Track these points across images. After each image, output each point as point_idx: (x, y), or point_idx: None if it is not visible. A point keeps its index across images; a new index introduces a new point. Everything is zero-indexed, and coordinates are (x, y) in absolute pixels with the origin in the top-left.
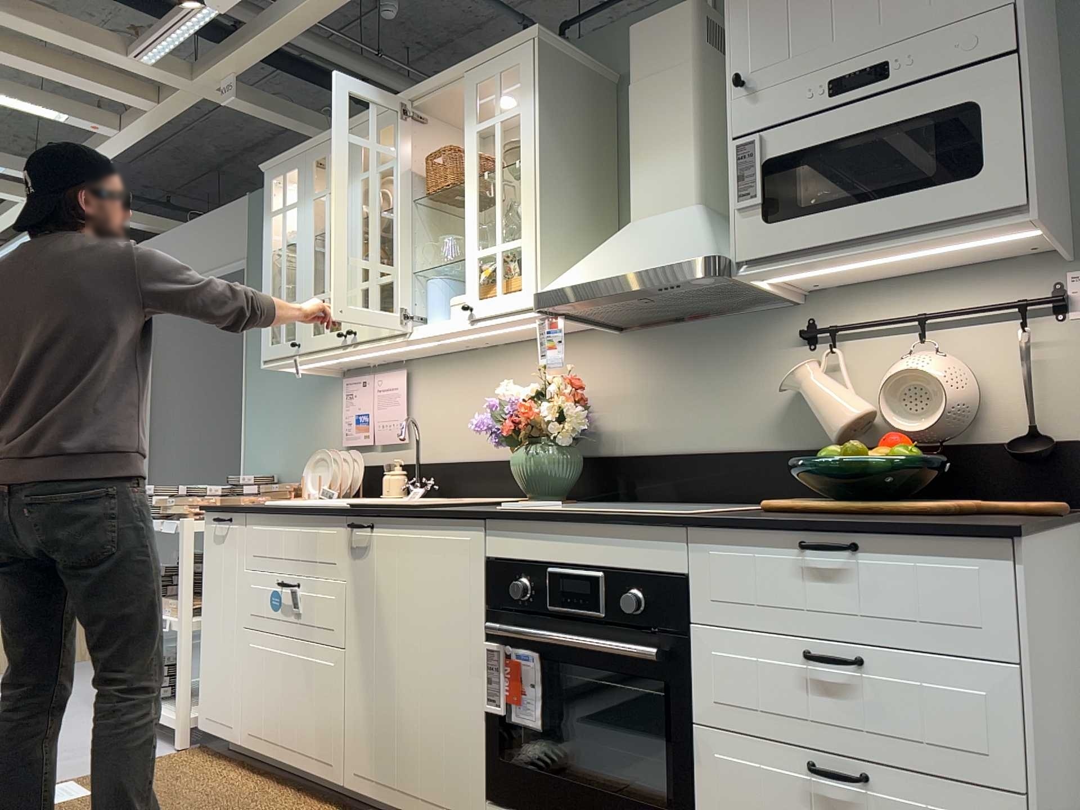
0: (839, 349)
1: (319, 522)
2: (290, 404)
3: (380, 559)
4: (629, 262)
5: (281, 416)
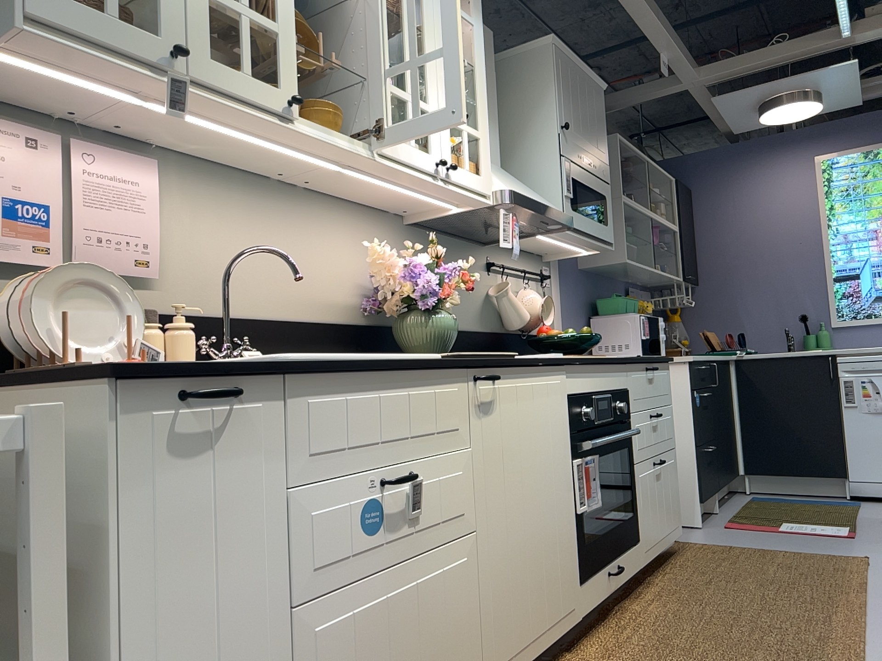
0: (504, 278)
1: (434, 378)
2: None
3: (505, 412)
4: (536, 197)
5: None
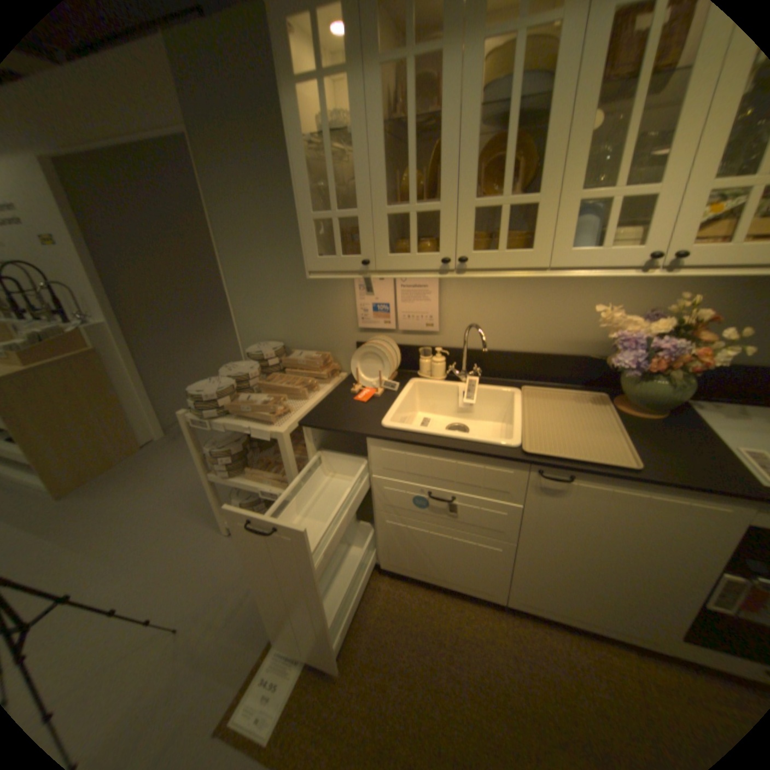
0: None
1: (488, 462)
2: (283, 286)
3: (584, 502)
4: None
5: (274, 295)
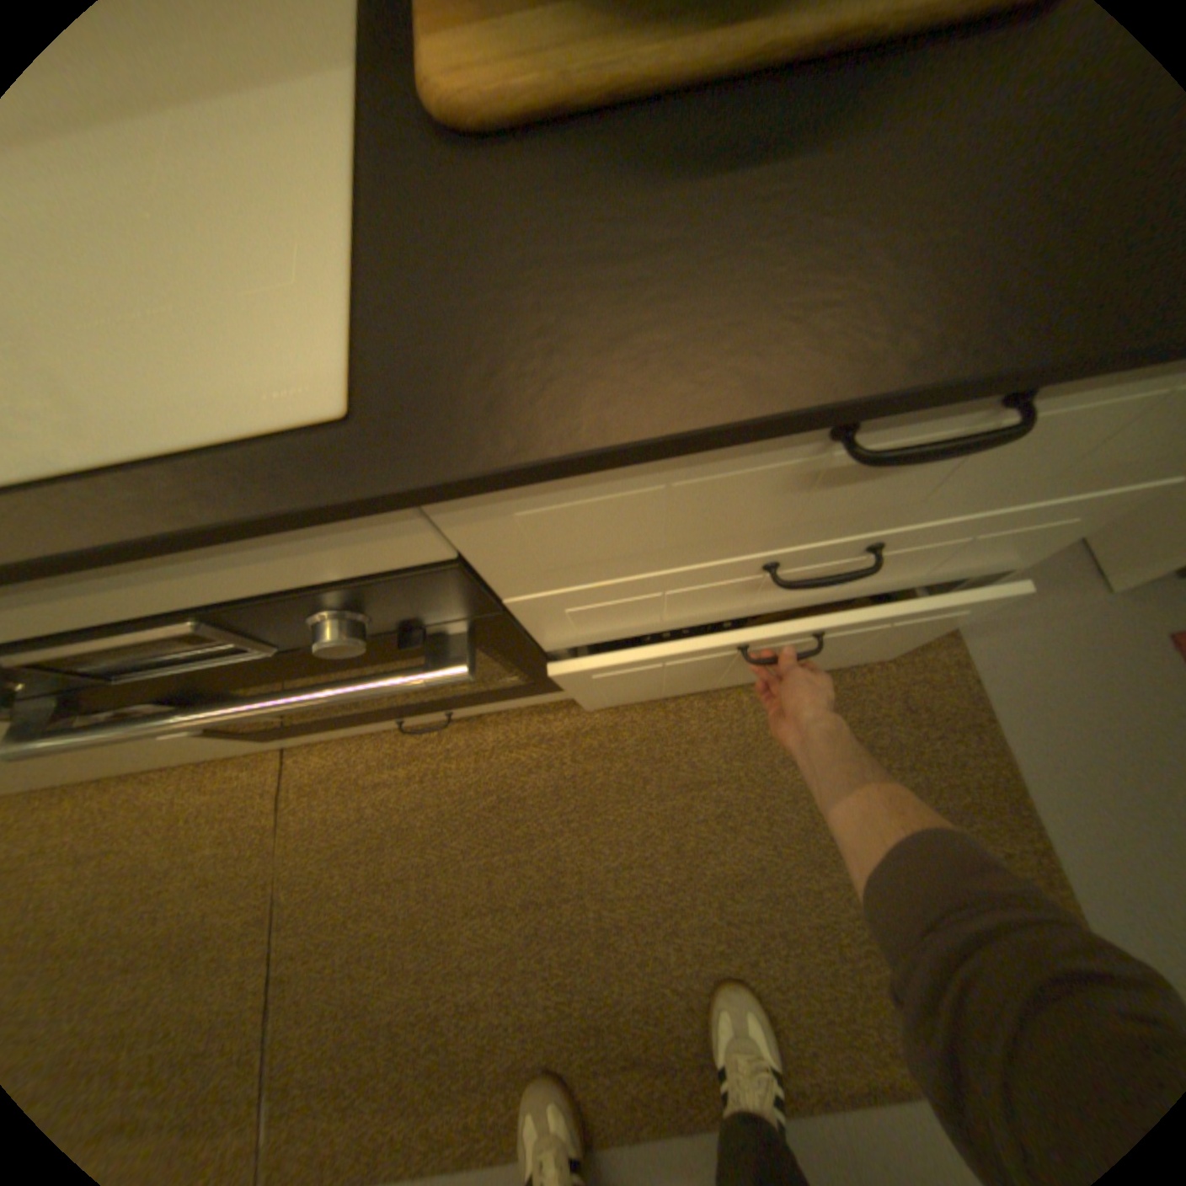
0: None
1: None
2: None
3: None
4: None
5: None
